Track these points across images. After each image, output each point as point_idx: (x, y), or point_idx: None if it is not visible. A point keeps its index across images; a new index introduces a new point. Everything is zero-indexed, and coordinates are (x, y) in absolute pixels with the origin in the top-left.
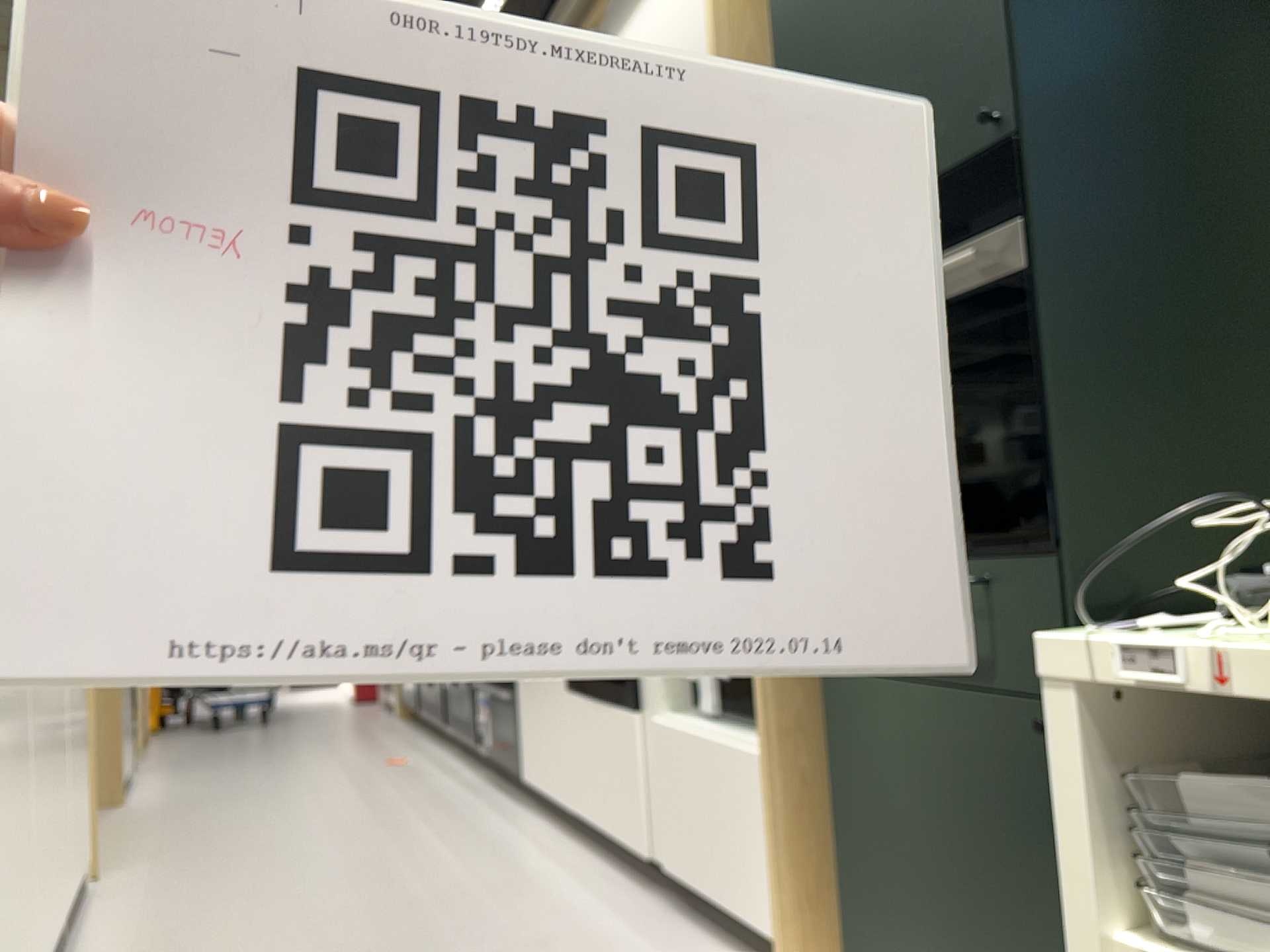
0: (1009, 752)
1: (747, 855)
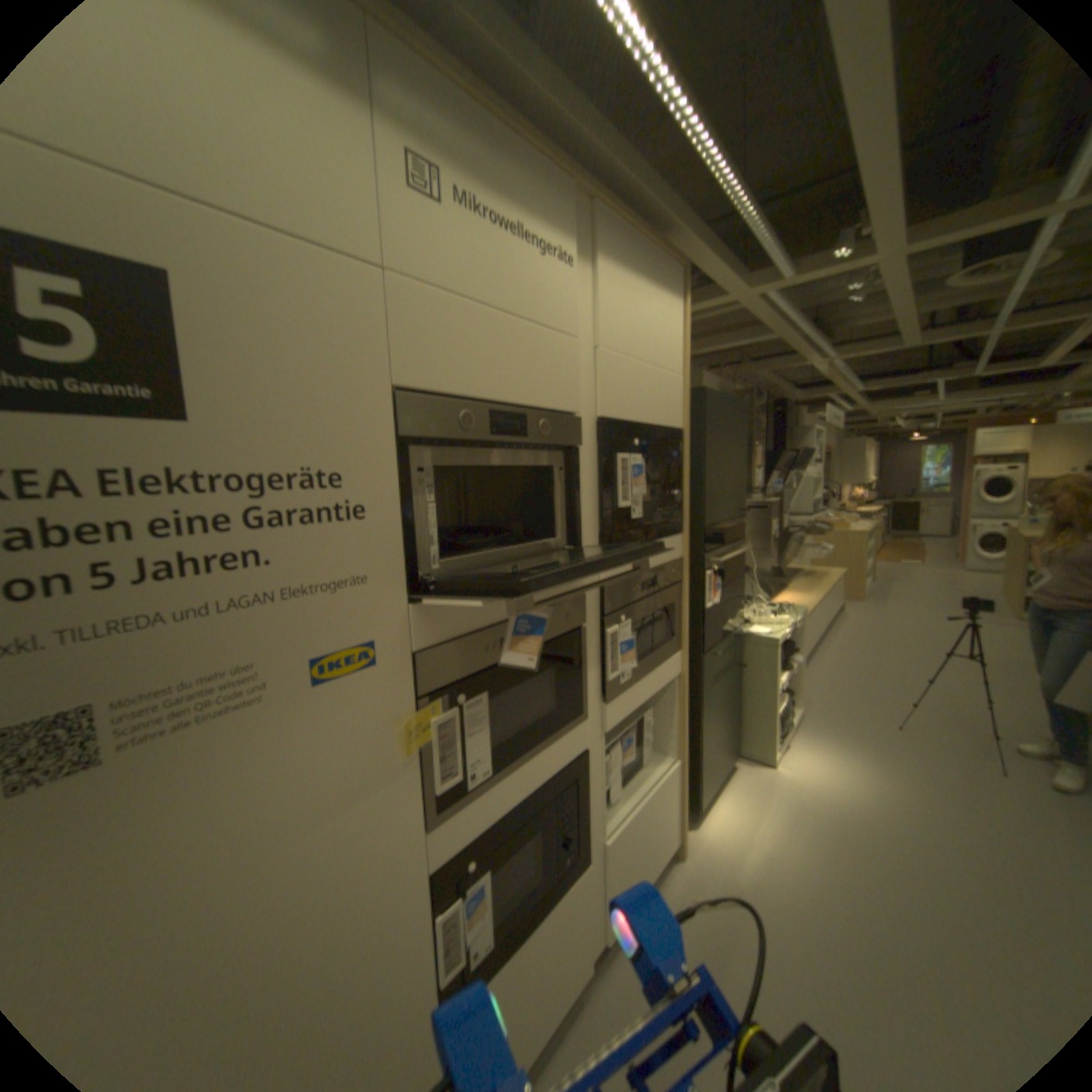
0: (729, 682)
1: (665, 830)
